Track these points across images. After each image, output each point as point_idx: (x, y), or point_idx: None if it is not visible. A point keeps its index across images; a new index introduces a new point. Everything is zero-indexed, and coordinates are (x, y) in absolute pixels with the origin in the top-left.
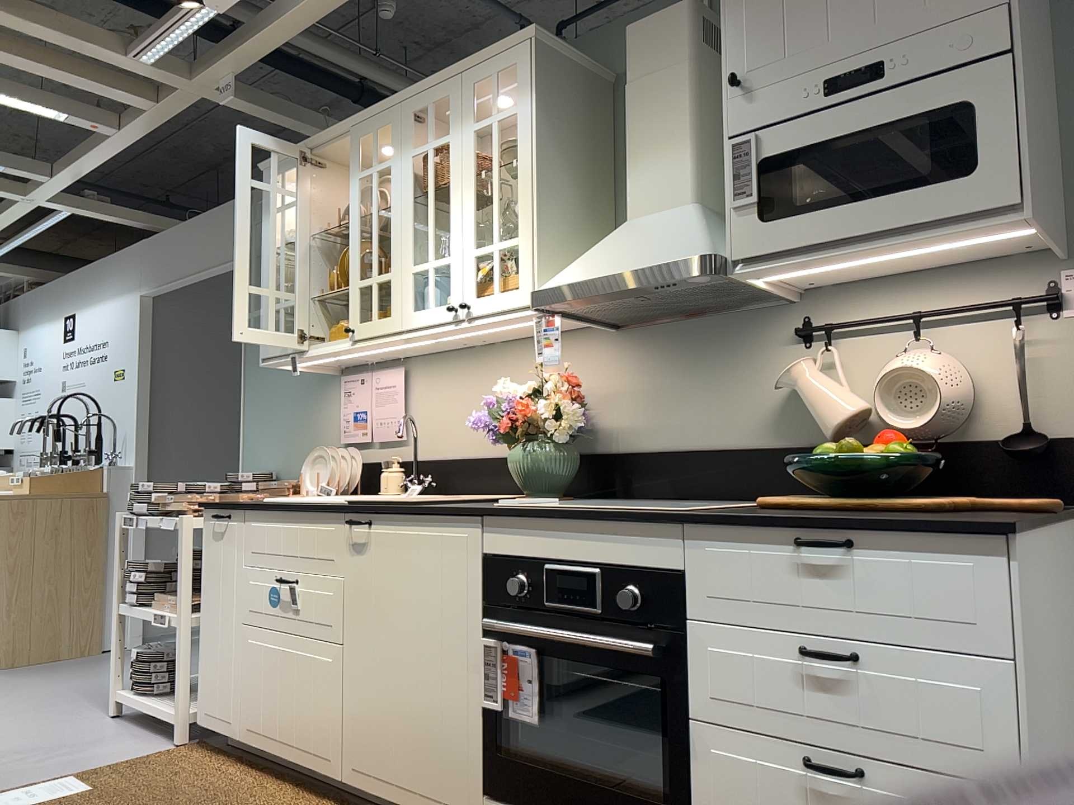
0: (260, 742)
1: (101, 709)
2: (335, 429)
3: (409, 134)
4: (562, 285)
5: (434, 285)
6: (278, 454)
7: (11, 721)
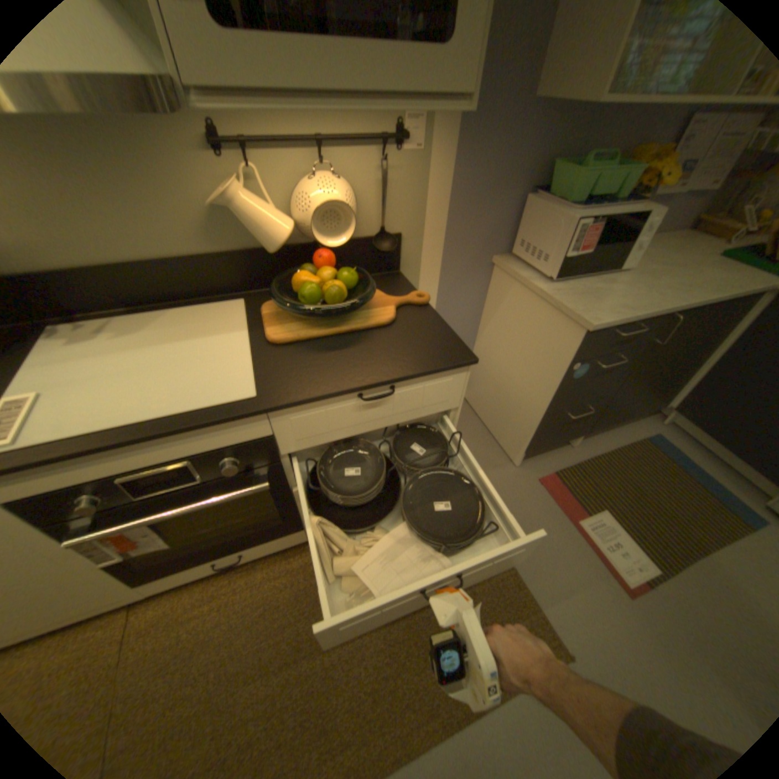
0: None
1: None
2: None
3: None
4: None
5: None
6: None
7: None
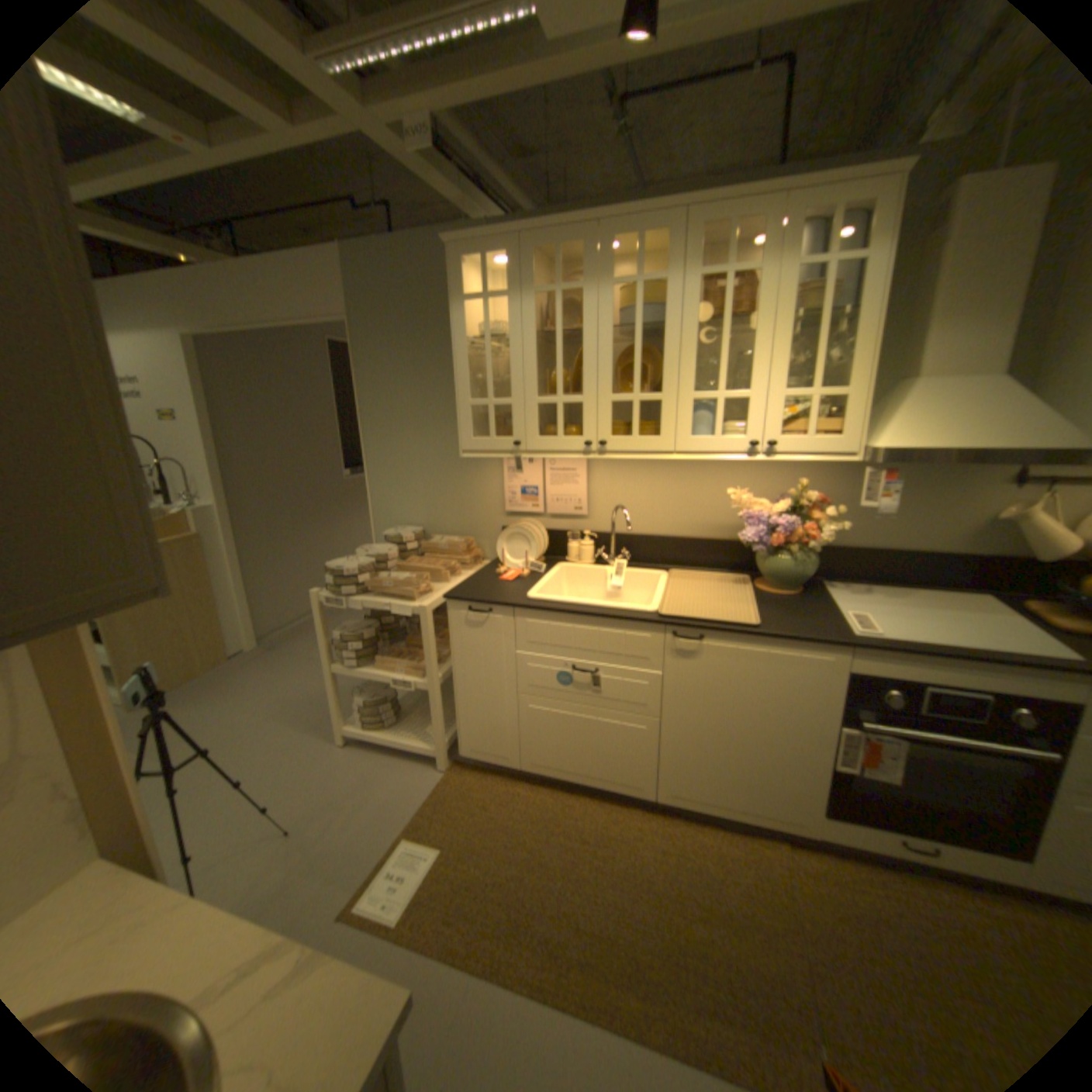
0: (550, 773)
1: (317, 739)
2: (494, 498)
3: (698, 246)
4: (922, 449)
5: (722, 415)
6: (421, 512)
7: (249, 776)
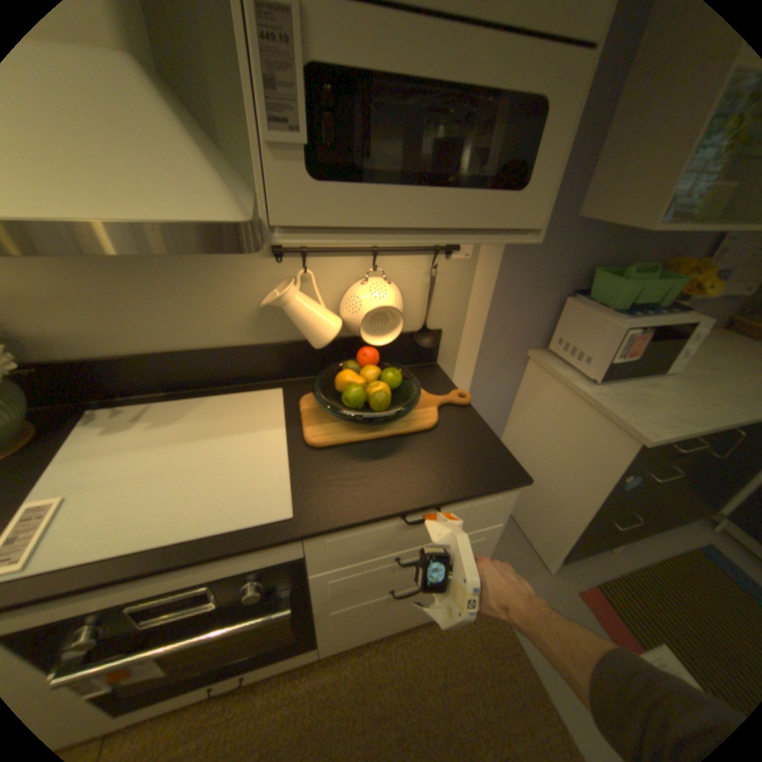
0: None
1: None
2: None
3: None
4: None
5: None
6: None
7: None
